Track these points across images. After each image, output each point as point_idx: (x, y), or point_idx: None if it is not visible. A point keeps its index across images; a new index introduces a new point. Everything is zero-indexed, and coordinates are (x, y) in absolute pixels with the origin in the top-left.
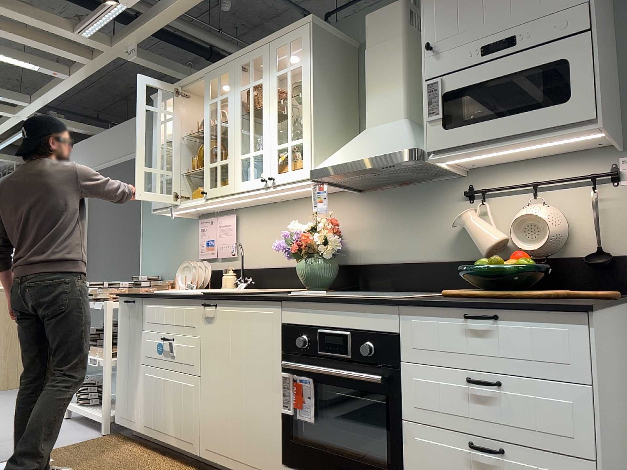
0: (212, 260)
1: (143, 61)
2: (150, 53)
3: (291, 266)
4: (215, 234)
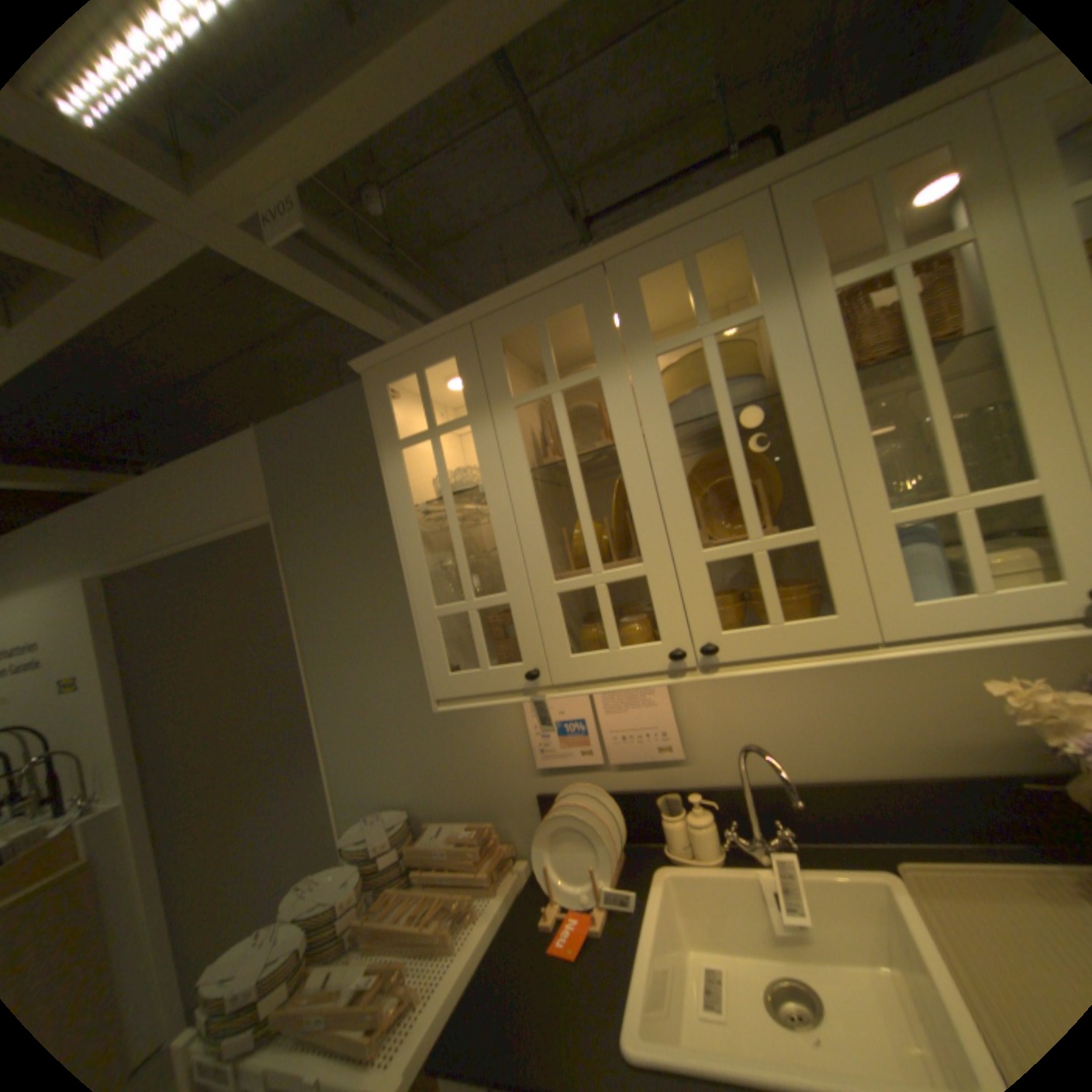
0: (585, 769)
1: (285, 260)
2: (299, 241)
3: (920, 778)
4: (590, 707)
